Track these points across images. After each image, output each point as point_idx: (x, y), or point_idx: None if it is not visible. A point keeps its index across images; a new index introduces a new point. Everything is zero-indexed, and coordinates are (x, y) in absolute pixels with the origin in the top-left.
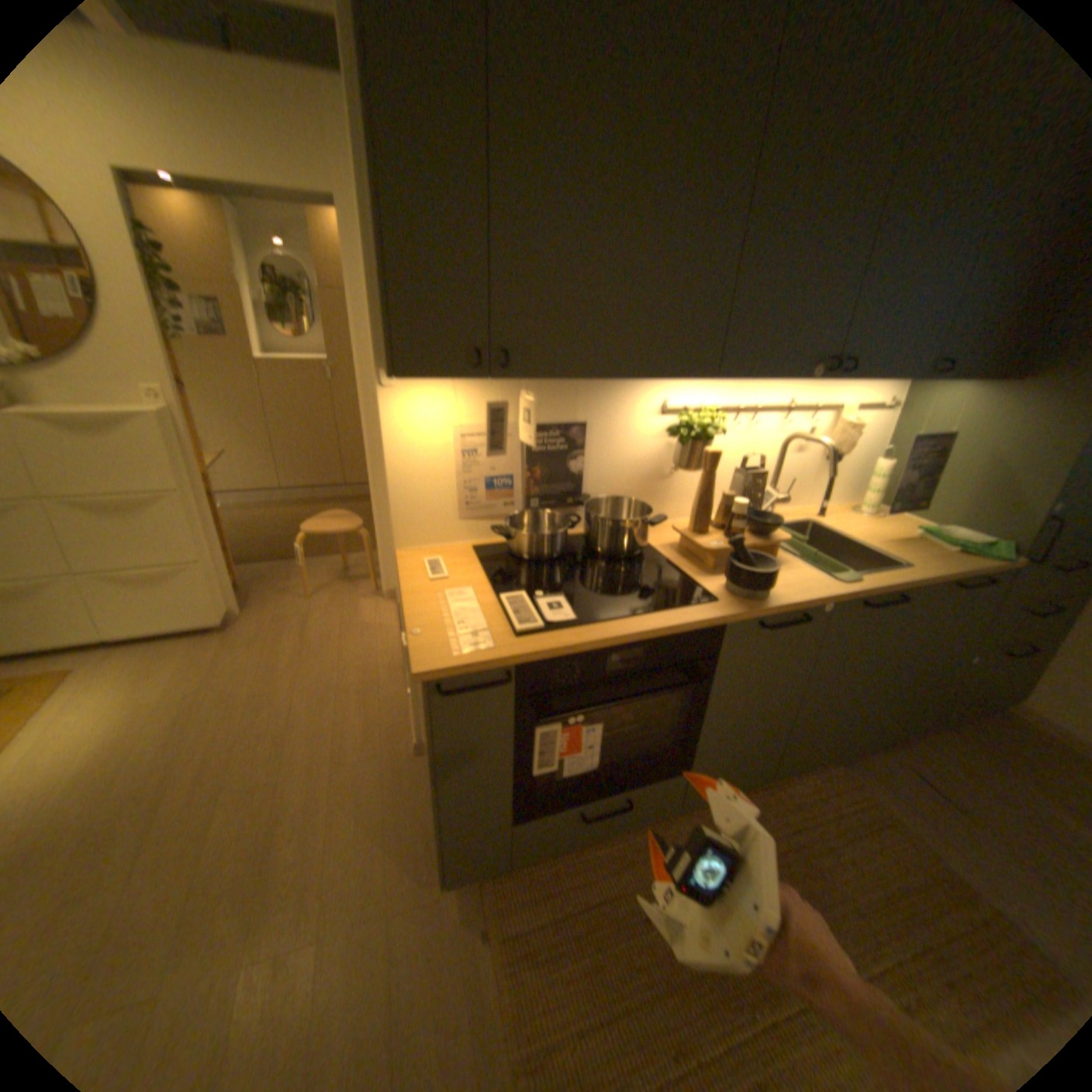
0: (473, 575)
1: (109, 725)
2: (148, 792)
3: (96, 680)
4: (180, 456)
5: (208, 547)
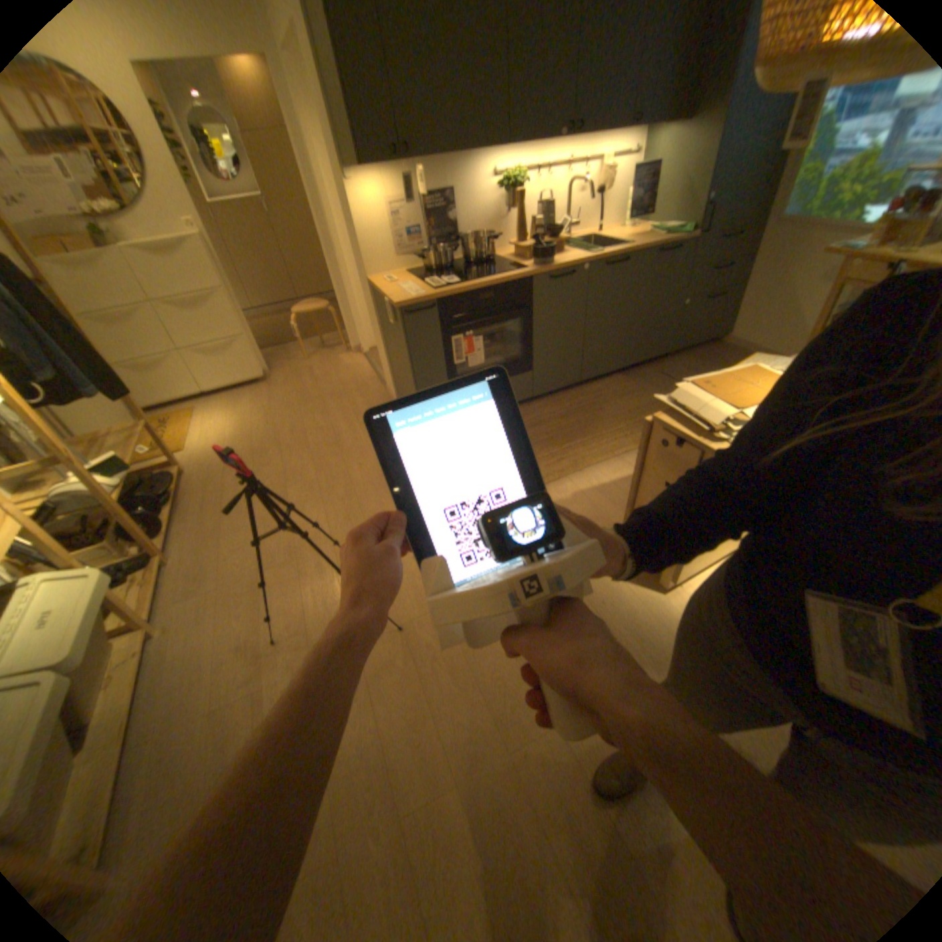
0: (408, 280)
1: (232, 422)
2: (270, 437)
3: (209, 410)
4: (214, 267)
5: (242, 329)
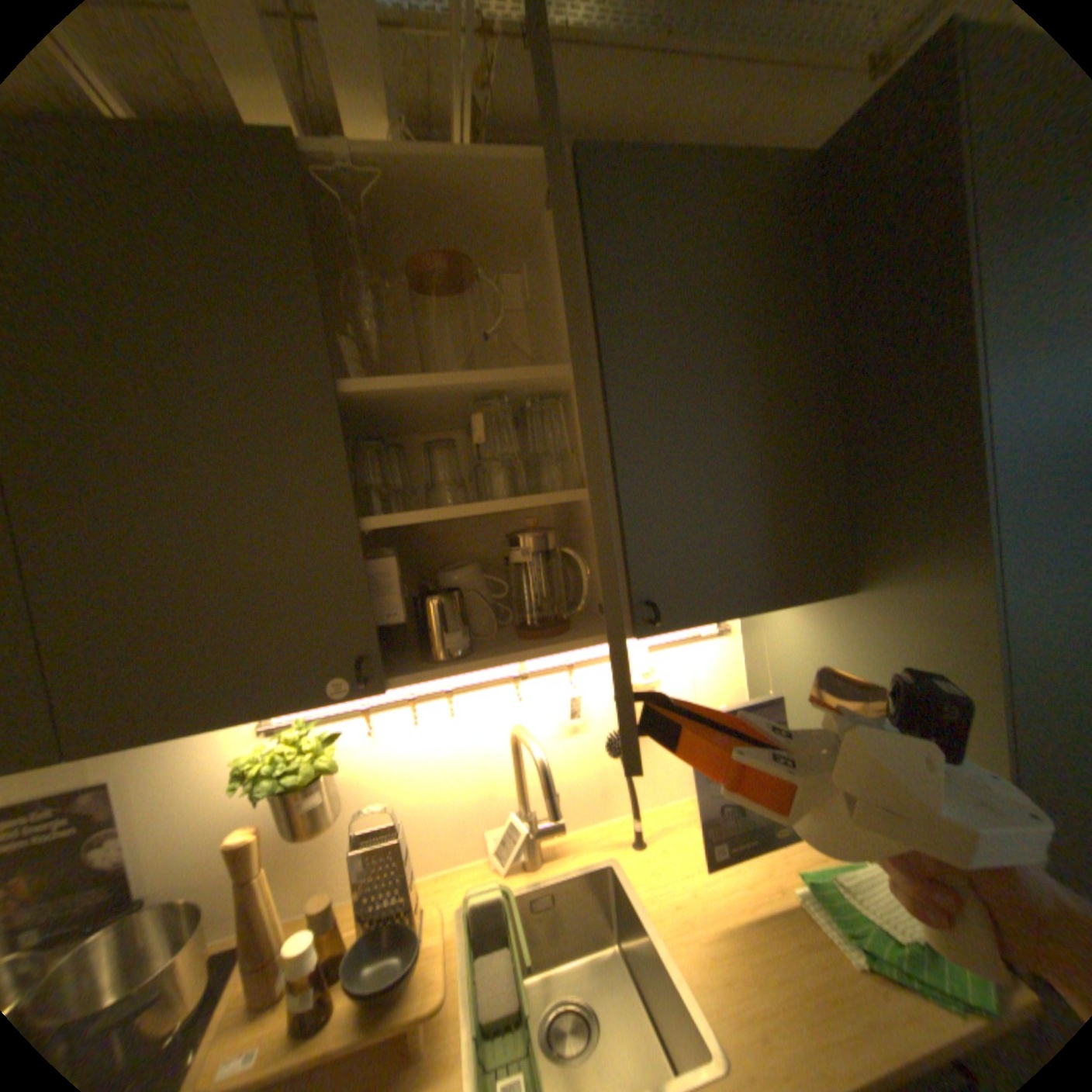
0: None
1: None
2: None
3: None
4: None
5: None
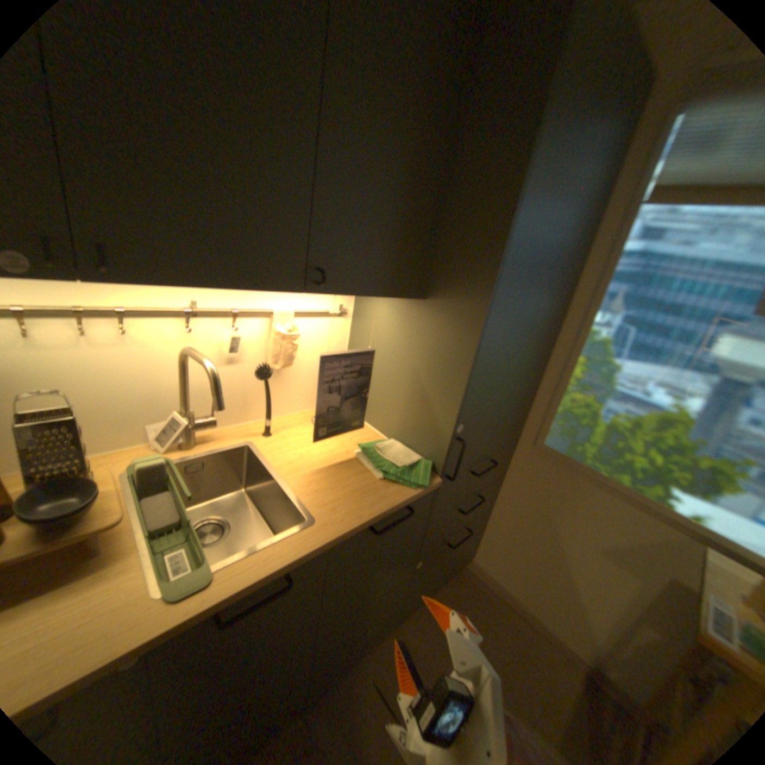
0: None
1: None
2: None
3: None
4: None
5: None
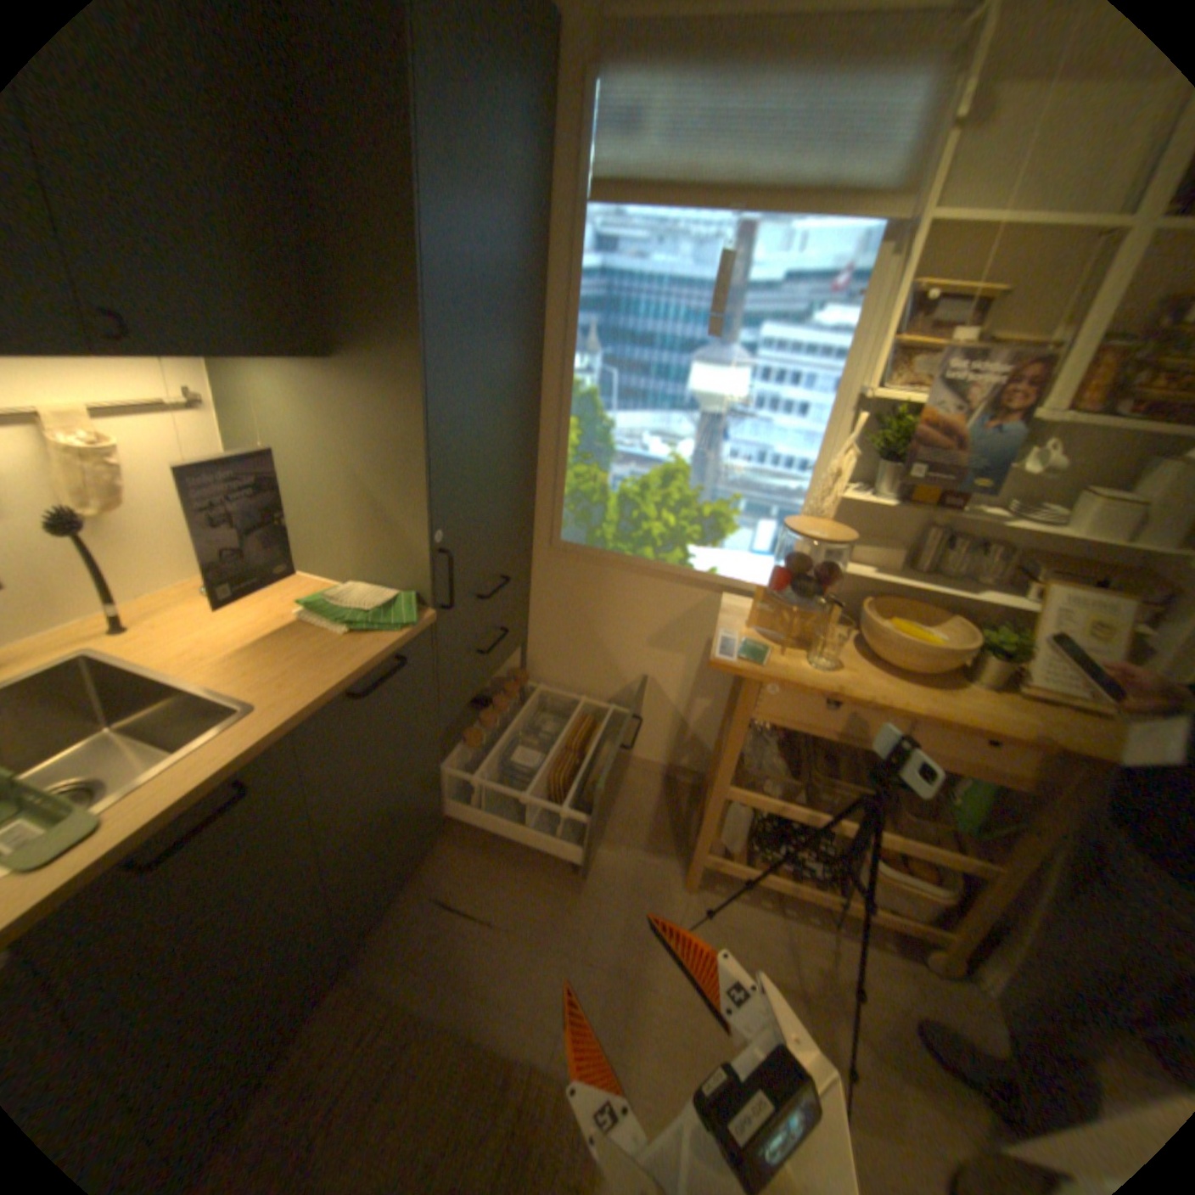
0: None
1: None
2: None
3: None
4: None
5: None
